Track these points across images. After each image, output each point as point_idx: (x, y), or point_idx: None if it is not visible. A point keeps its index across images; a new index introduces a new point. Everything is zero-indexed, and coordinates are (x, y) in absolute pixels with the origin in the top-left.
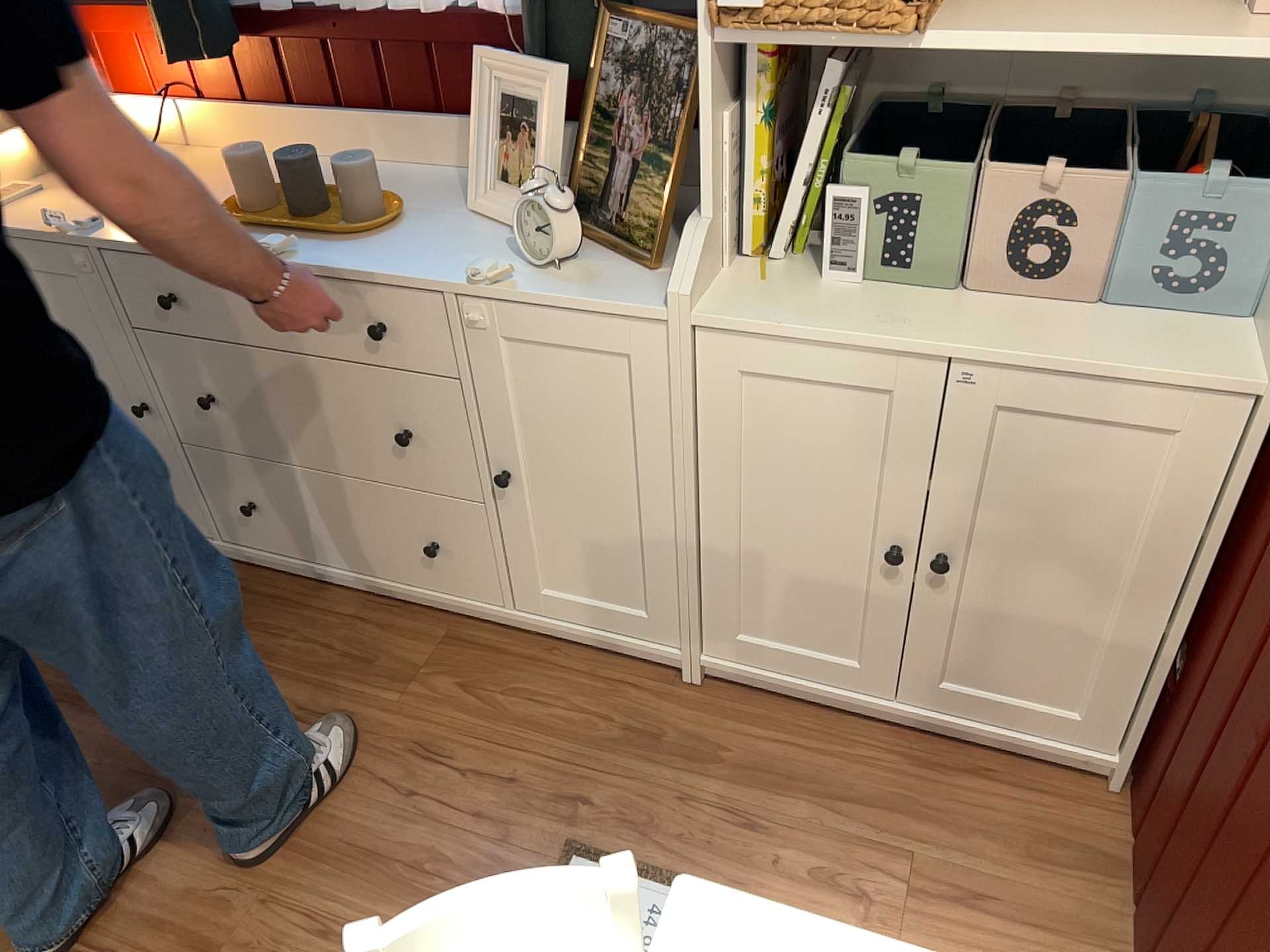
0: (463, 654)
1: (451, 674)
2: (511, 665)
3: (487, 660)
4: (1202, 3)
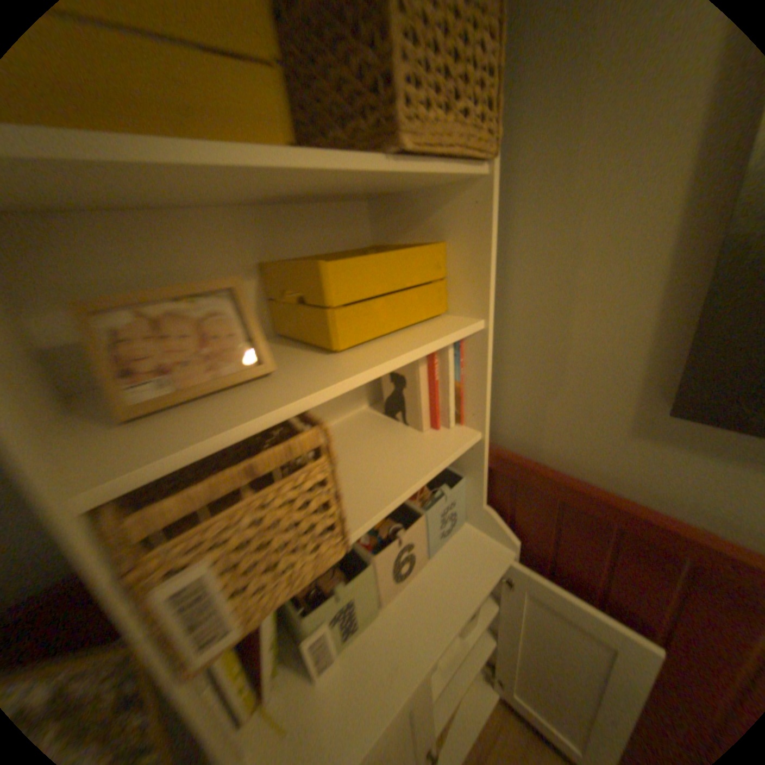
0: None
1: None
2: None
3: None
4: (391, 432)
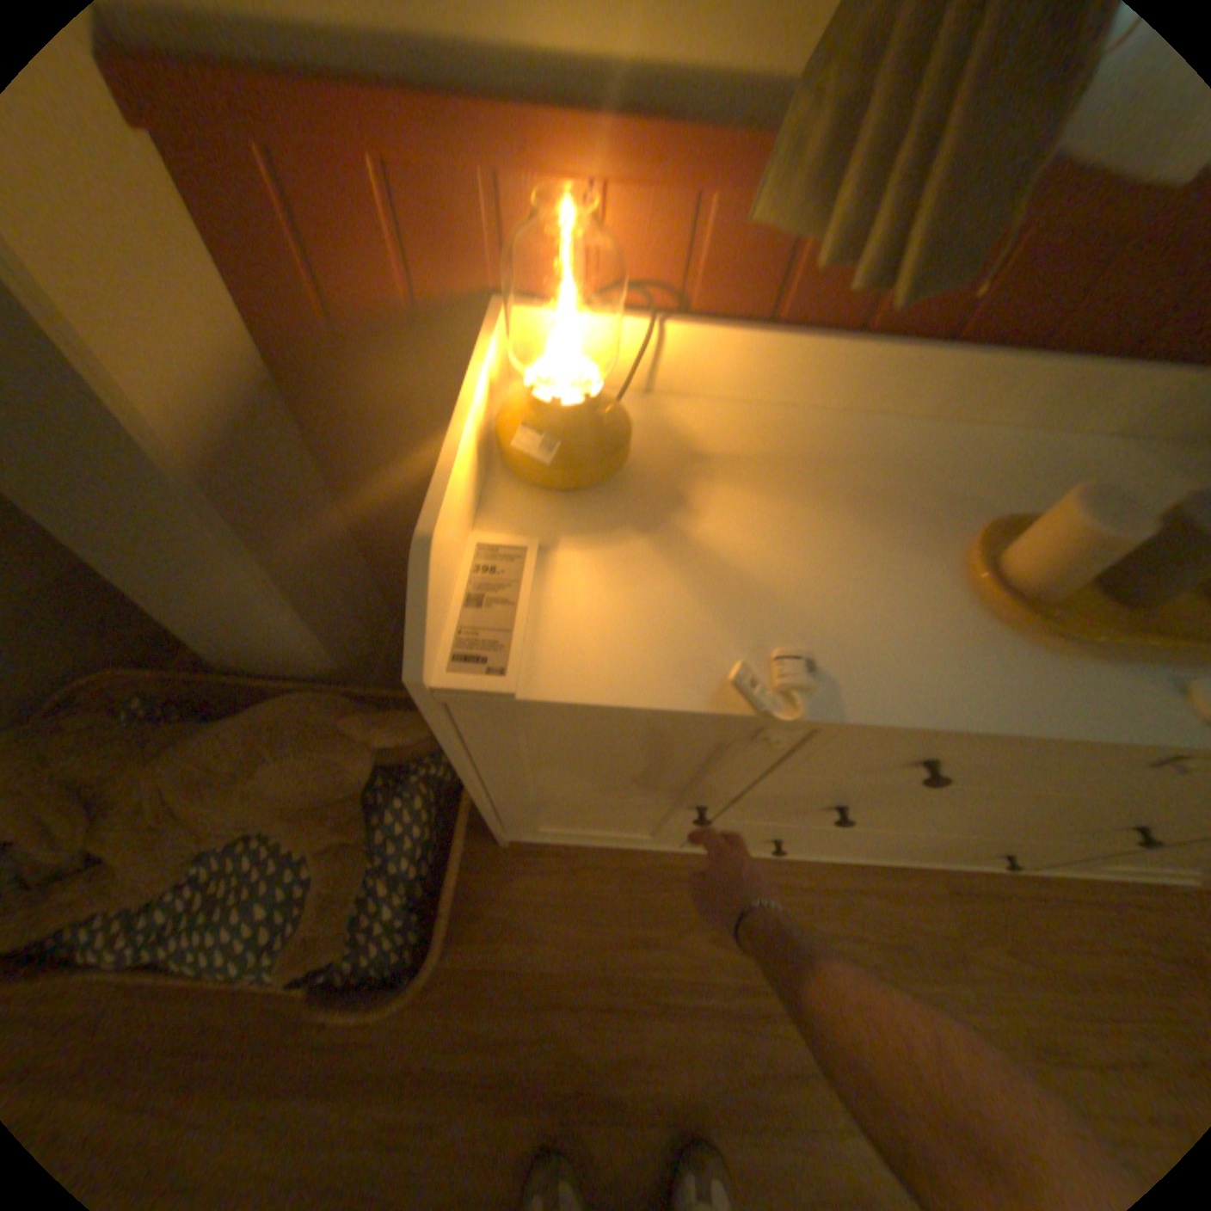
0: (980, 912)
1: (990, 942)
2: (1027, 913)
3: (1004, 913)
4: None
